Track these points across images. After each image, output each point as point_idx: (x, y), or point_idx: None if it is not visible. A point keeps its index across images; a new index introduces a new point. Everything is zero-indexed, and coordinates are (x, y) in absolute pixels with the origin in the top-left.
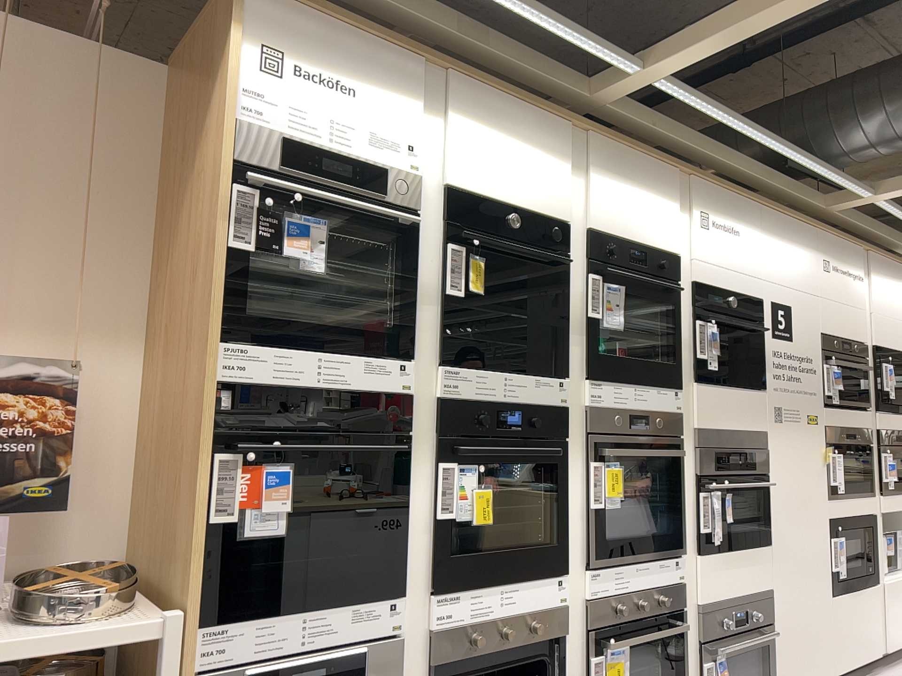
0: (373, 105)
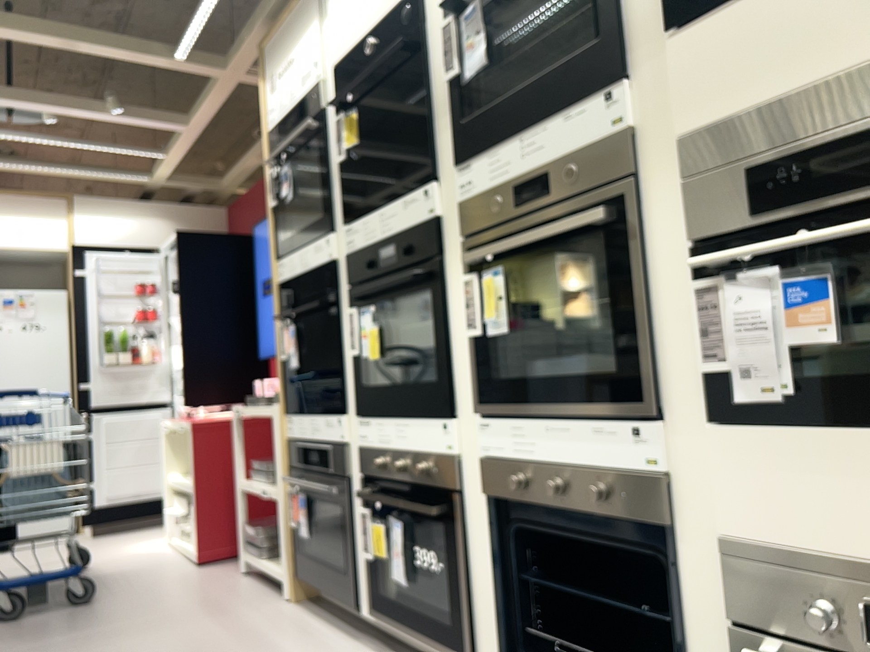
0: (296, 51)
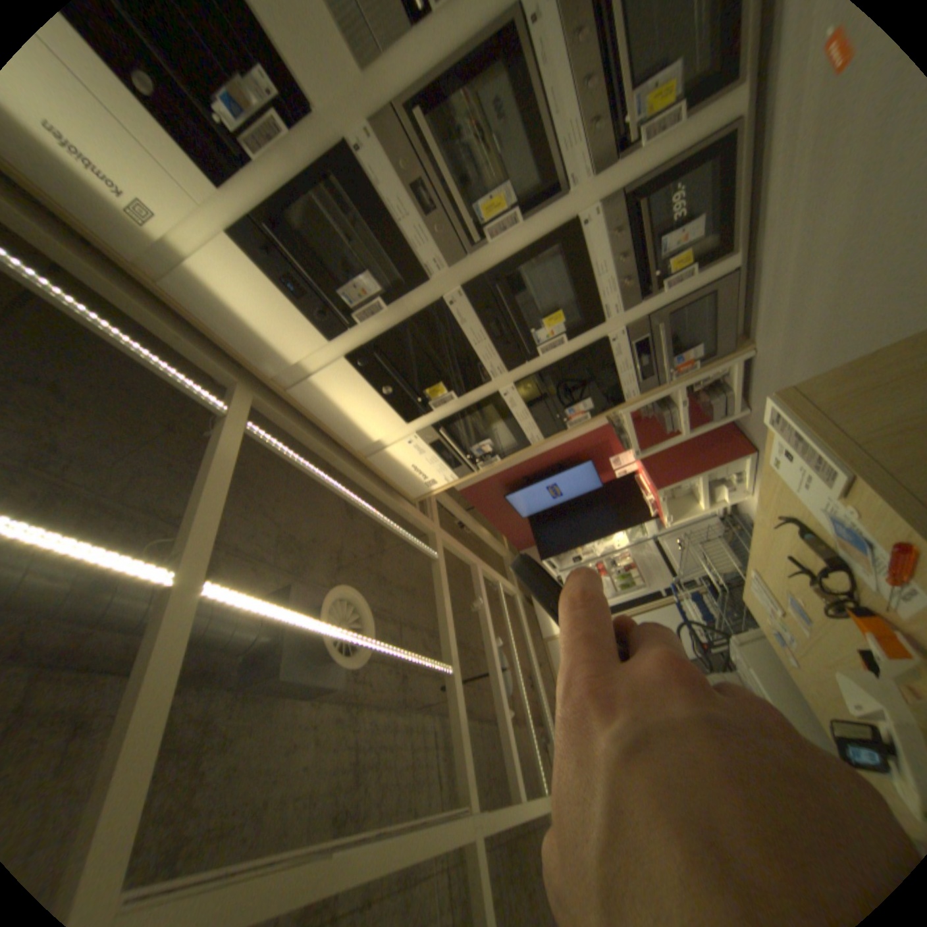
0: (408, 462)
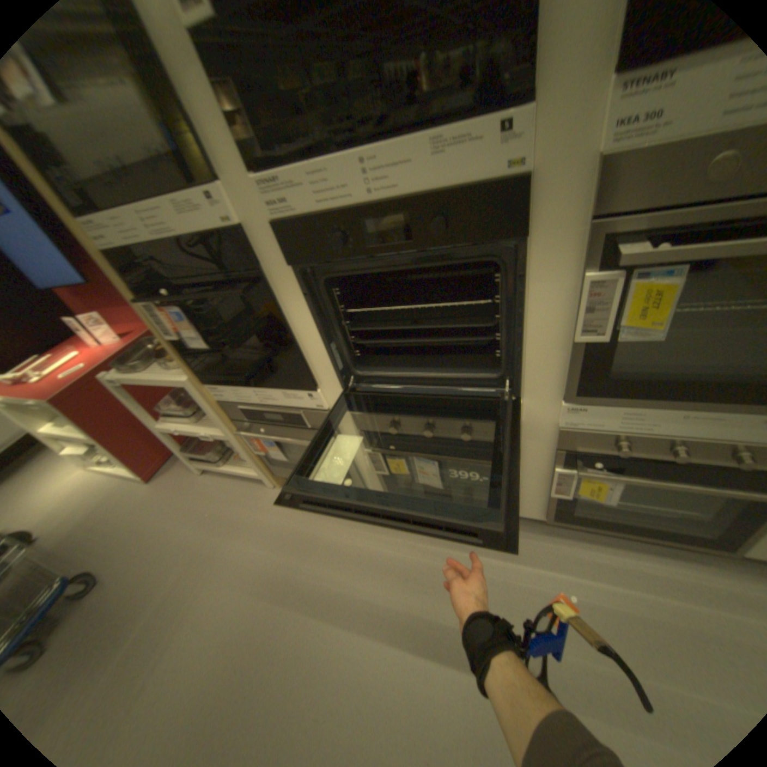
0: None
